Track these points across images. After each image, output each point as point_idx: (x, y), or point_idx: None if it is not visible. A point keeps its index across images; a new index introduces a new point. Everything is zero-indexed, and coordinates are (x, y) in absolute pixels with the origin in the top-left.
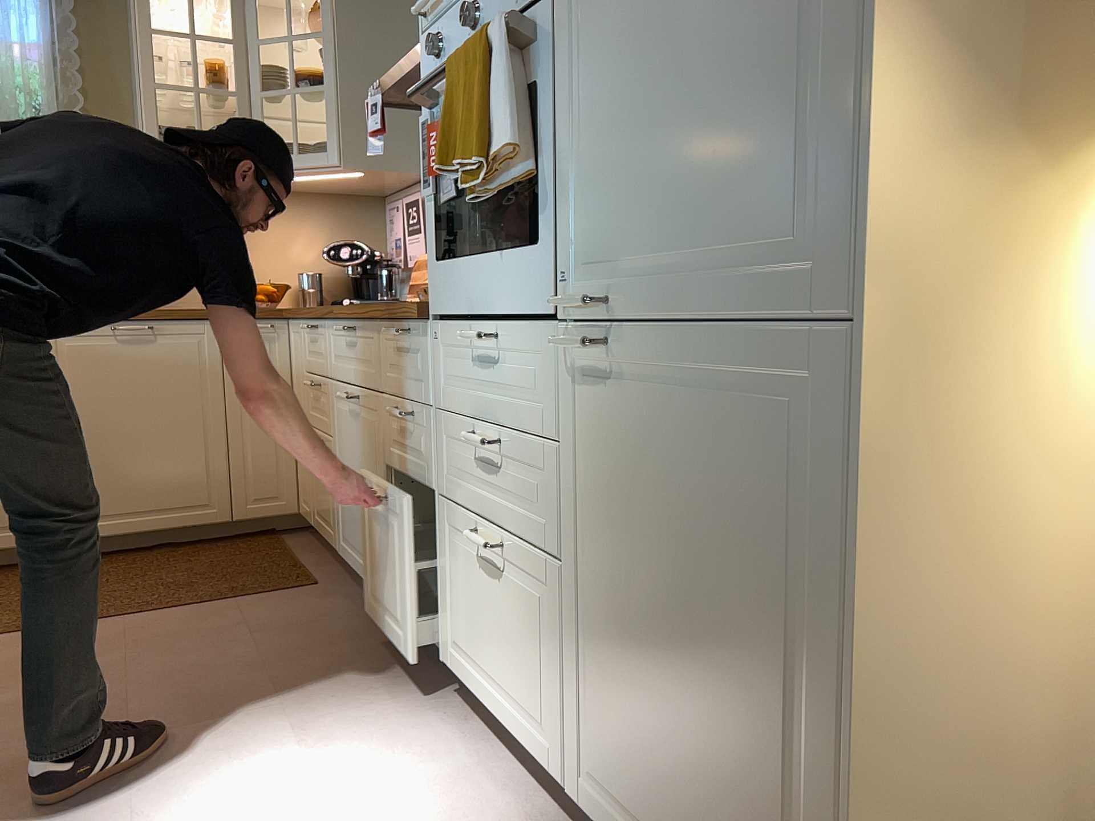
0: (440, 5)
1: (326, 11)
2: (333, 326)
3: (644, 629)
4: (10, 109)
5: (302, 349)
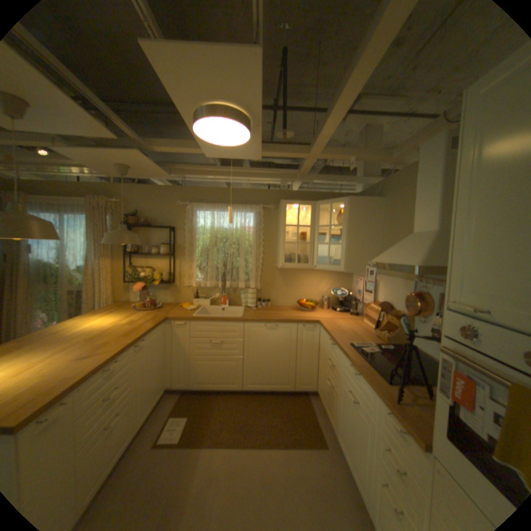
0: (472, 310)
1: (344, 218)
2: (345, 357)
3: None
4: (243, 247)
5: (326, 342)
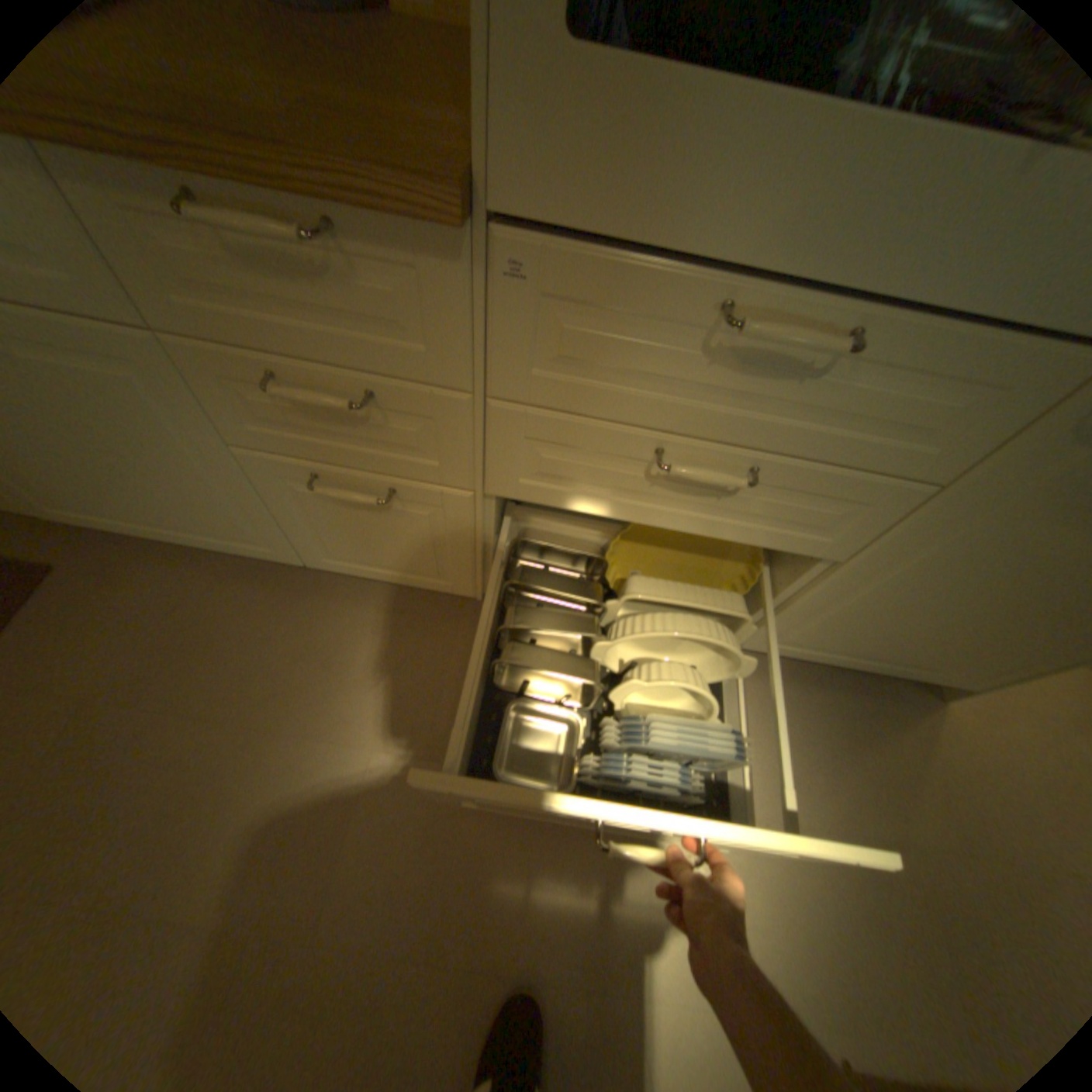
0: None
1: None
2: None
3: (963, 595)
4: None
5: None
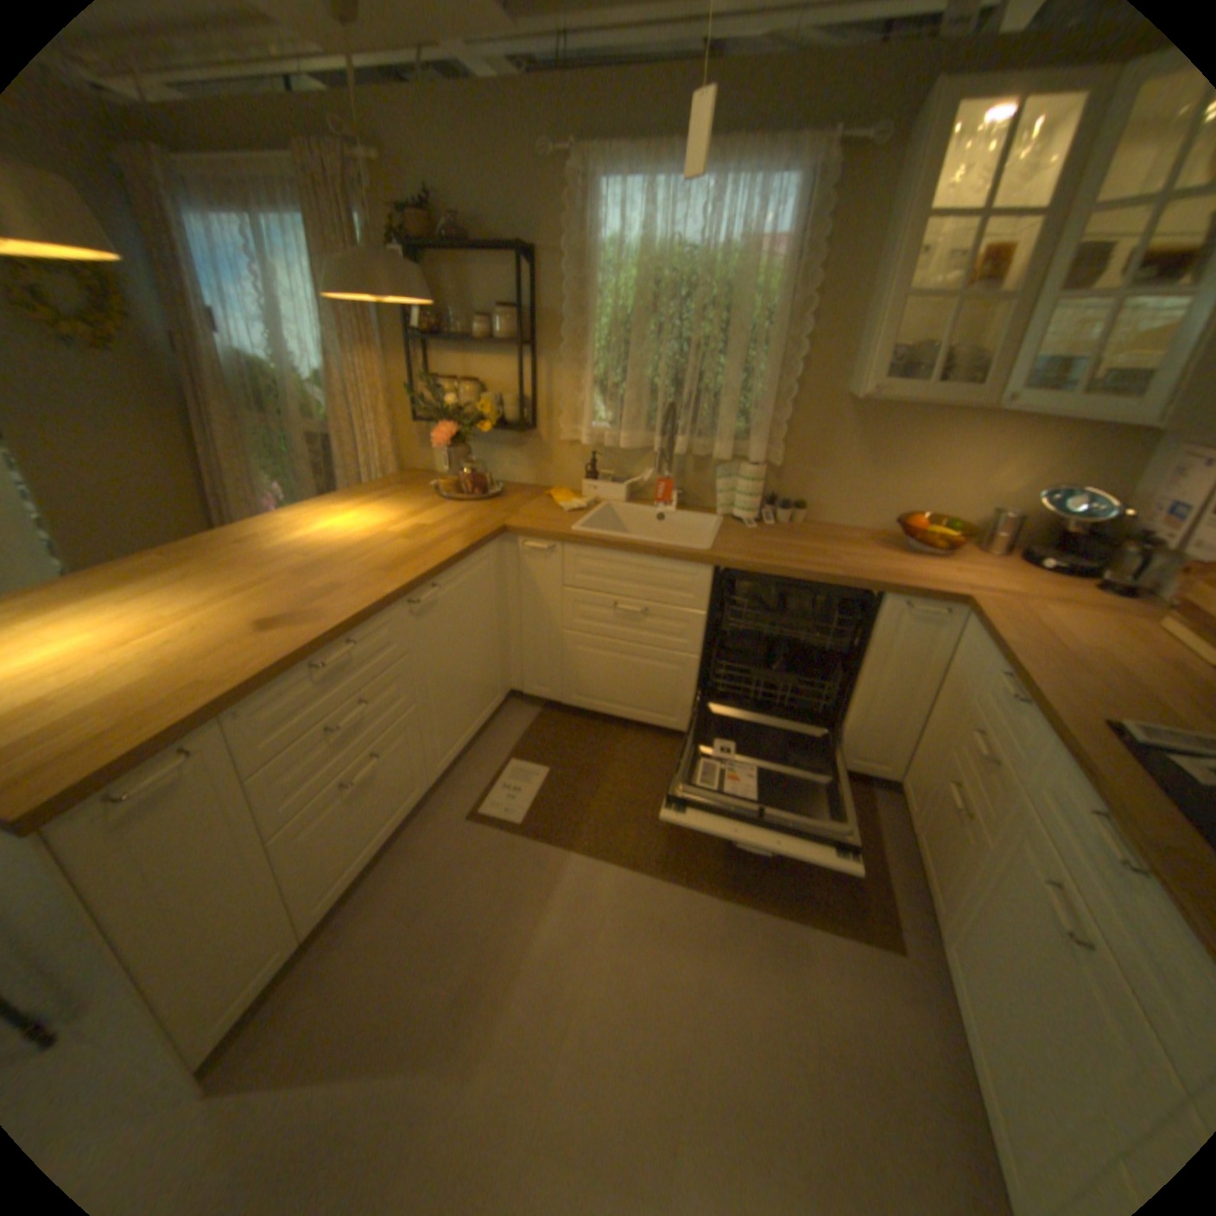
0: None
1: None
2: (1074, 765)
3: None
4: (745, 317)
5: (982, 674)
